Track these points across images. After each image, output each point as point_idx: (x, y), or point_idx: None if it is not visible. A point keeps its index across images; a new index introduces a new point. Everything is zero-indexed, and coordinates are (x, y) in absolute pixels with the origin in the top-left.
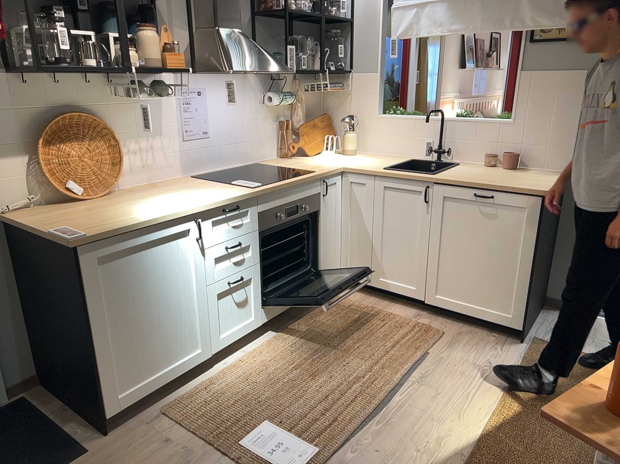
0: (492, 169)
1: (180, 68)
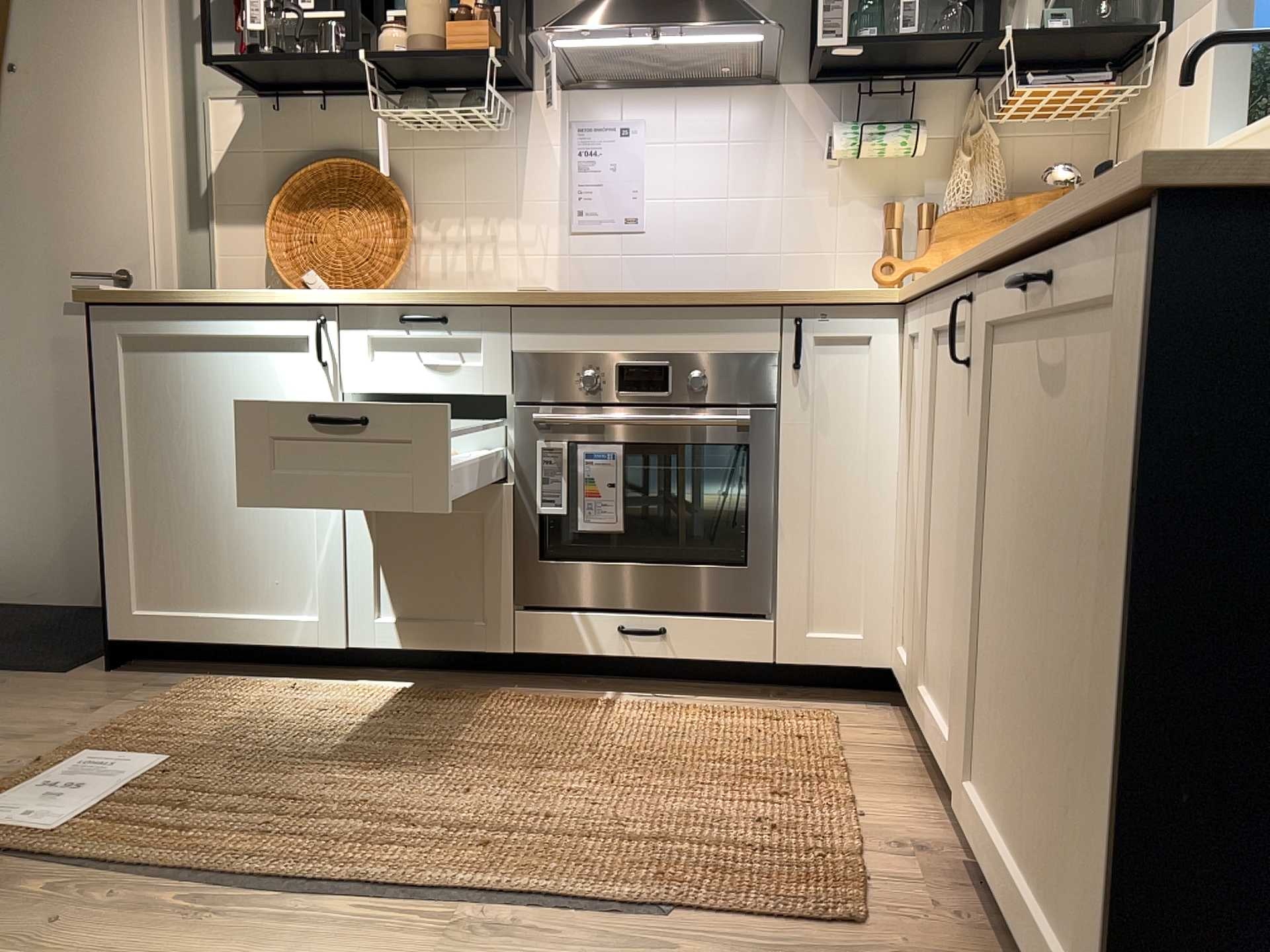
0: None
1: (471, 51)
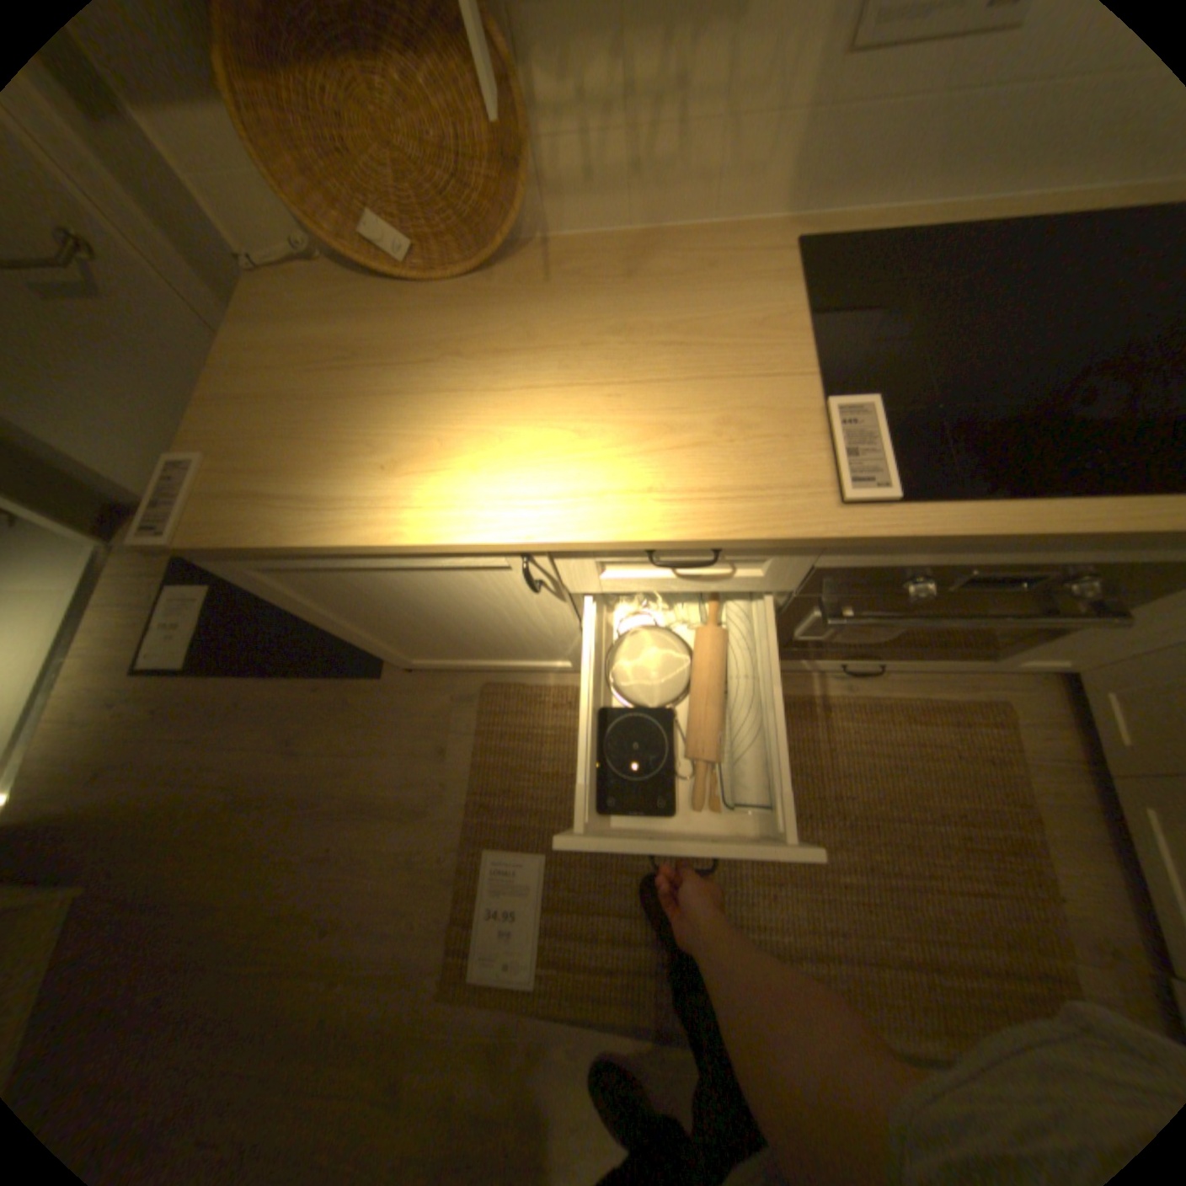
0: None
1: None
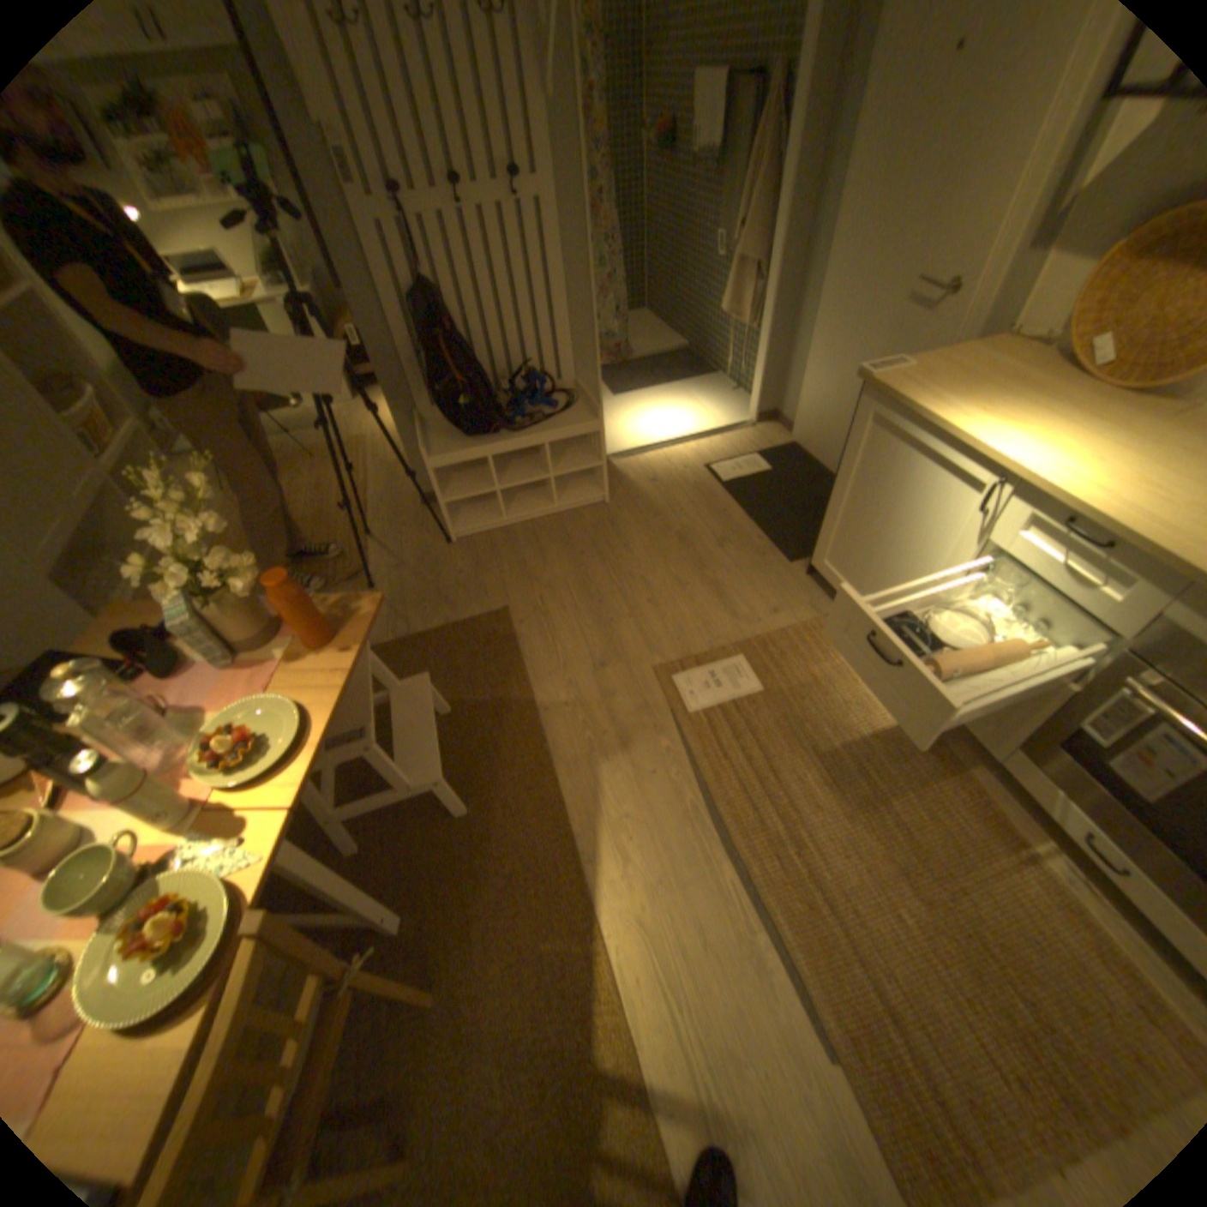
0: None
1: None
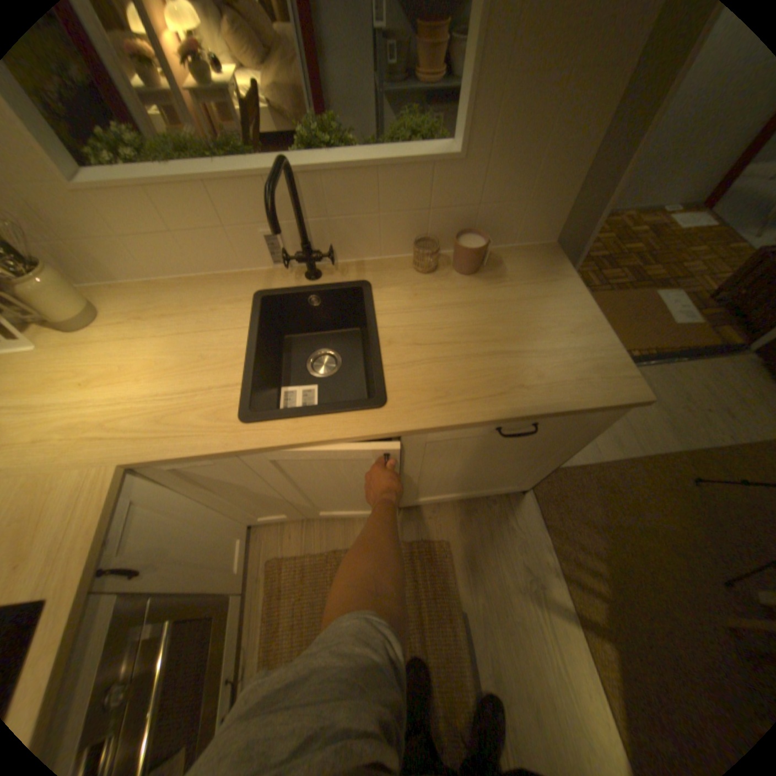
0: (444, 291)
1: None
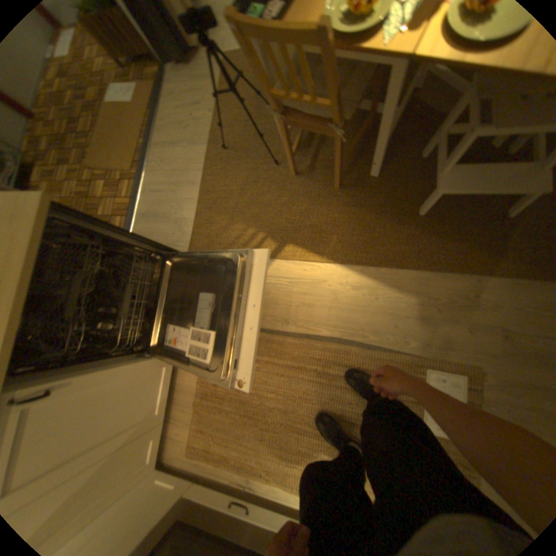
0: None
1: None
